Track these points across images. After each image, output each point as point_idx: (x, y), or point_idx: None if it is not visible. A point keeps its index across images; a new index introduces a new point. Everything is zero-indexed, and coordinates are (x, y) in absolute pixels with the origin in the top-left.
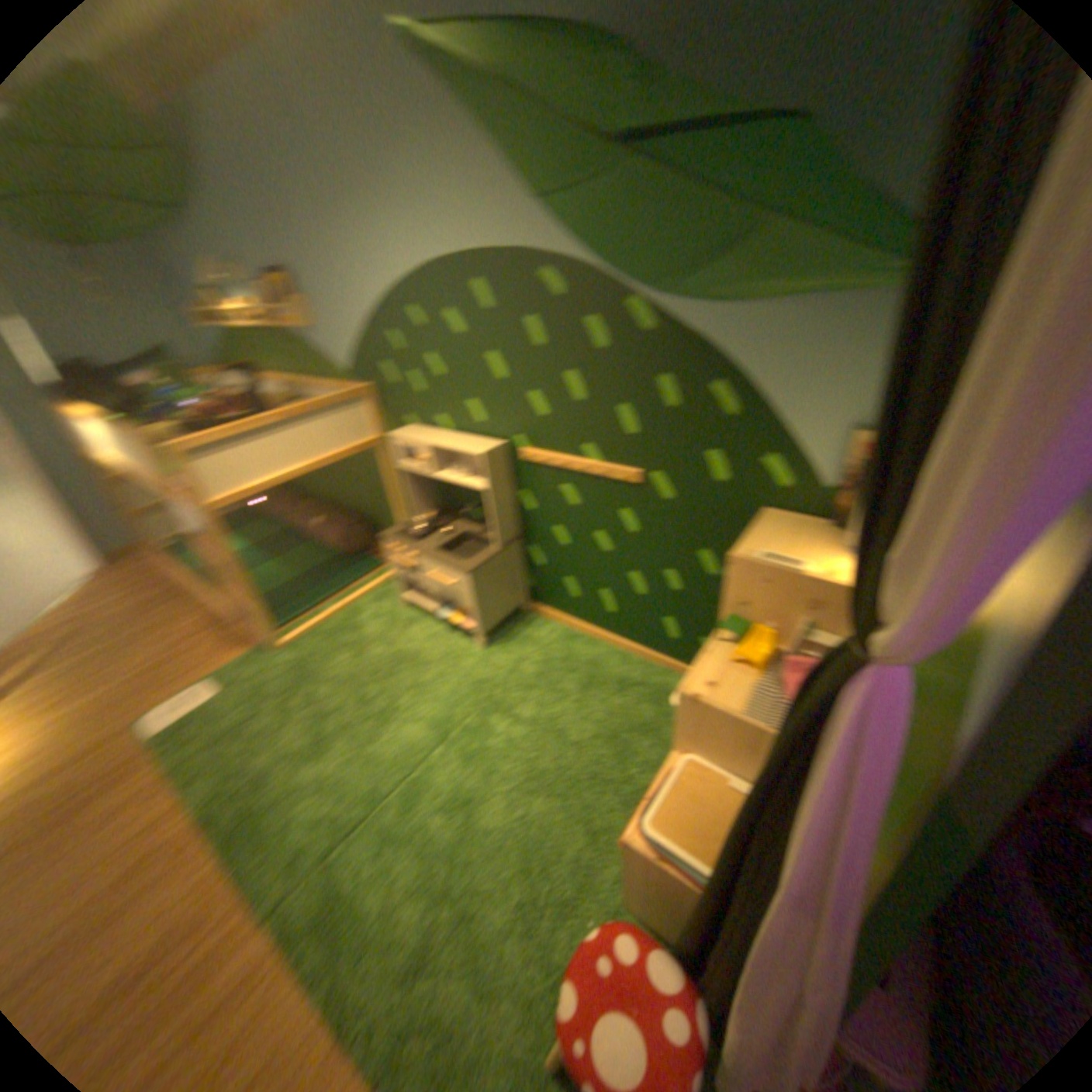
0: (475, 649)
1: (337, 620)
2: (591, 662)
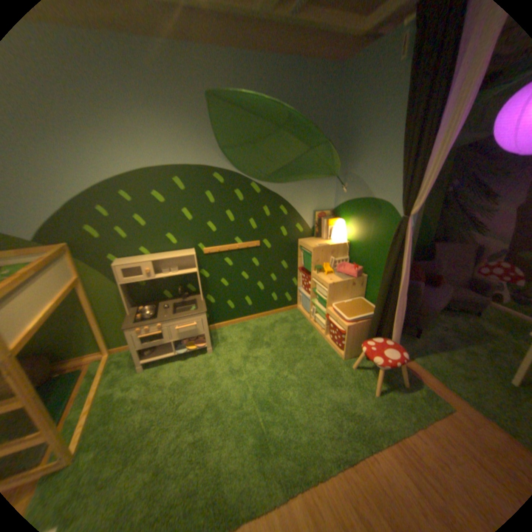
0: (208, 354)
1: (98, 409)
2: (254, 327)
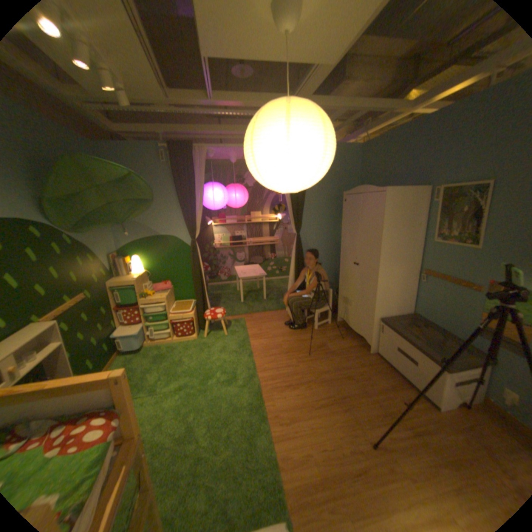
0: None
1: None
2: None
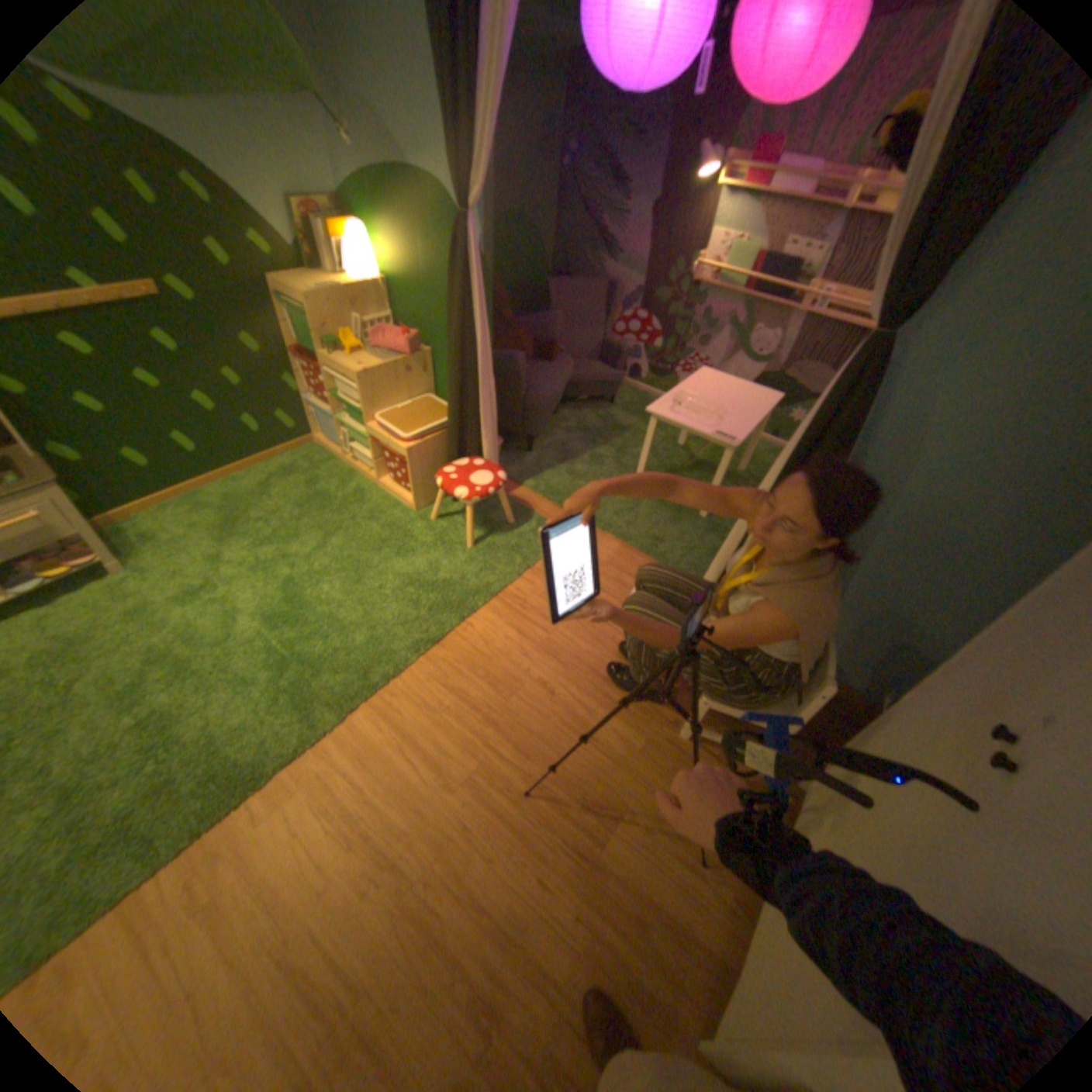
0: (112, 576)
1: None
2: (219, 497)
